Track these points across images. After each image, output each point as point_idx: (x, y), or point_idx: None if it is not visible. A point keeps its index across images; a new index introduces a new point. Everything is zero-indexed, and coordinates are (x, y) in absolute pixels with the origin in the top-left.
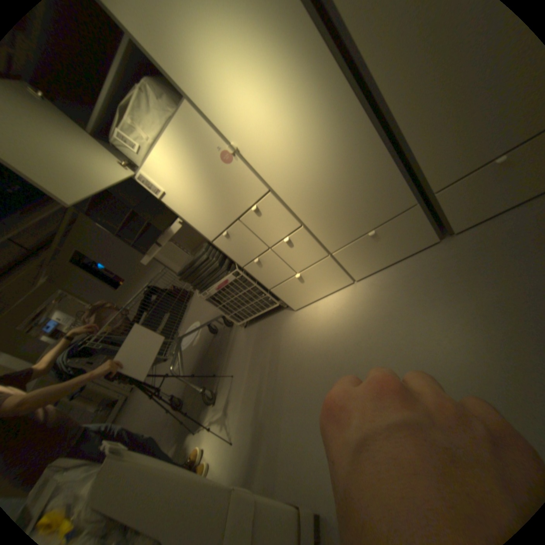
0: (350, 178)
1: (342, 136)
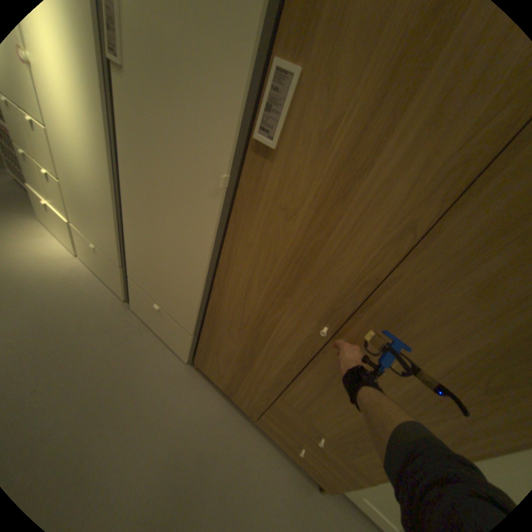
0: (92, 200)
1: (95, 171)
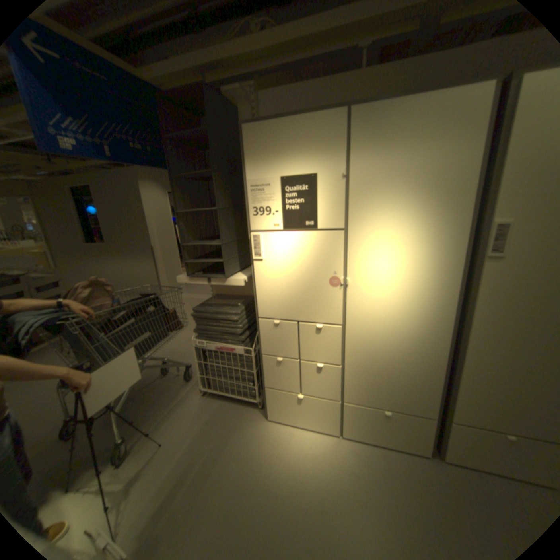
0: (406, 366)
1: (424, 339)
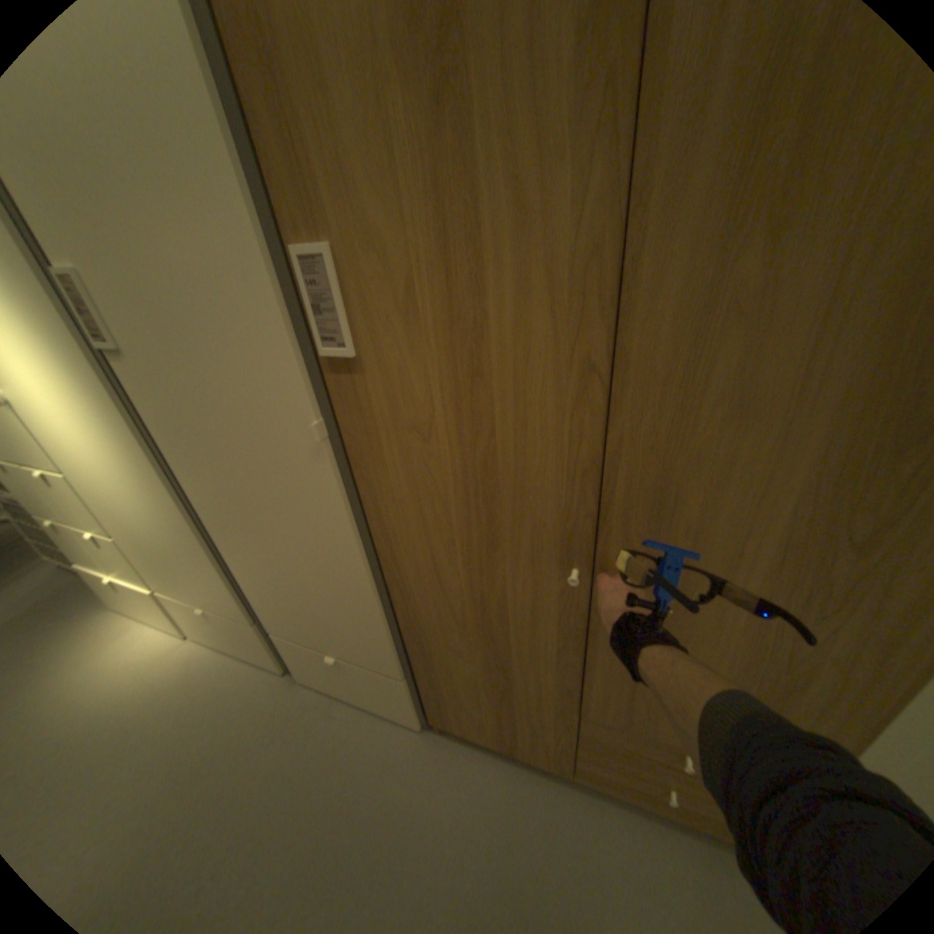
0: (166, 544)
1: (150, 502)
